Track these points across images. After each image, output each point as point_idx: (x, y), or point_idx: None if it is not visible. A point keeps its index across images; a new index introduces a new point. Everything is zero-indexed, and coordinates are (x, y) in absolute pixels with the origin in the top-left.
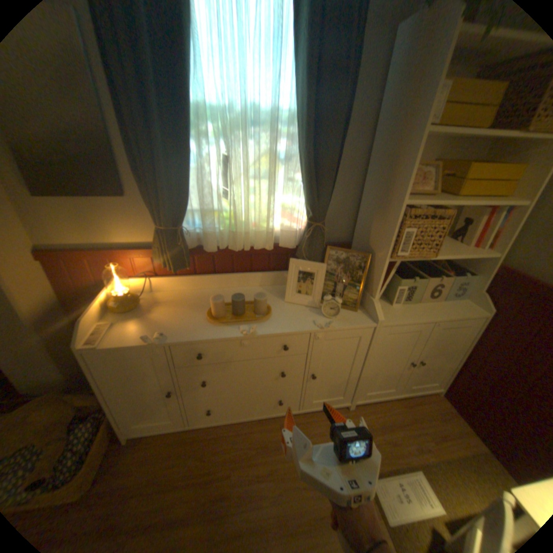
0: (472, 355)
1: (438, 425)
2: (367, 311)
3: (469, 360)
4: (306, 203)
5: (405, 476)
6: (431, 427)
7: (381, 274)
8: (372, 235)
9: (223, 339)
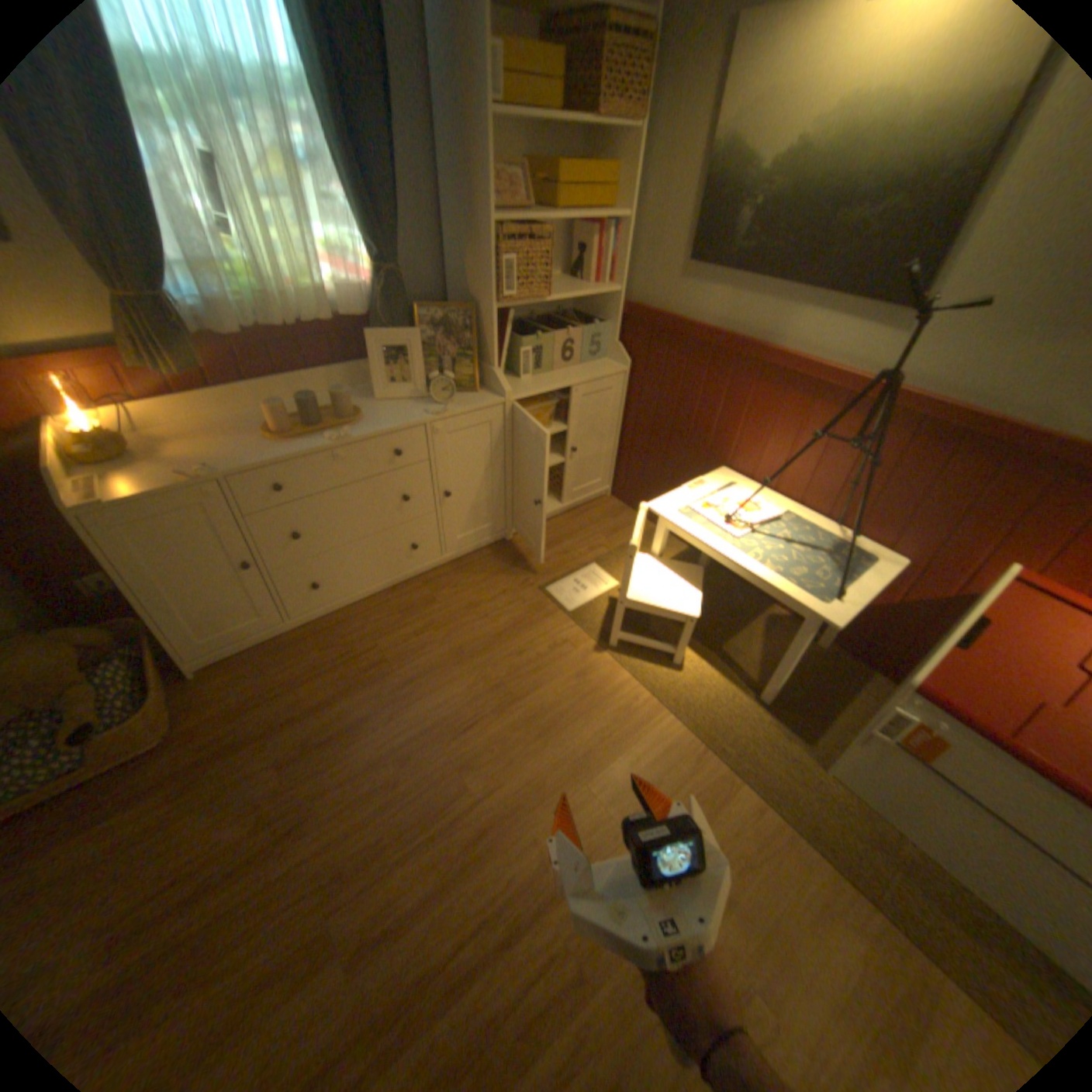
0: (622, 428)
1: (605, 523)
2: (489, 390)
3: (621, 437)
4: (363, 235)
5: (577, 573)
6: (599, 526)
7: (492, 330)
8: (469, 280)
9: (306, 455)
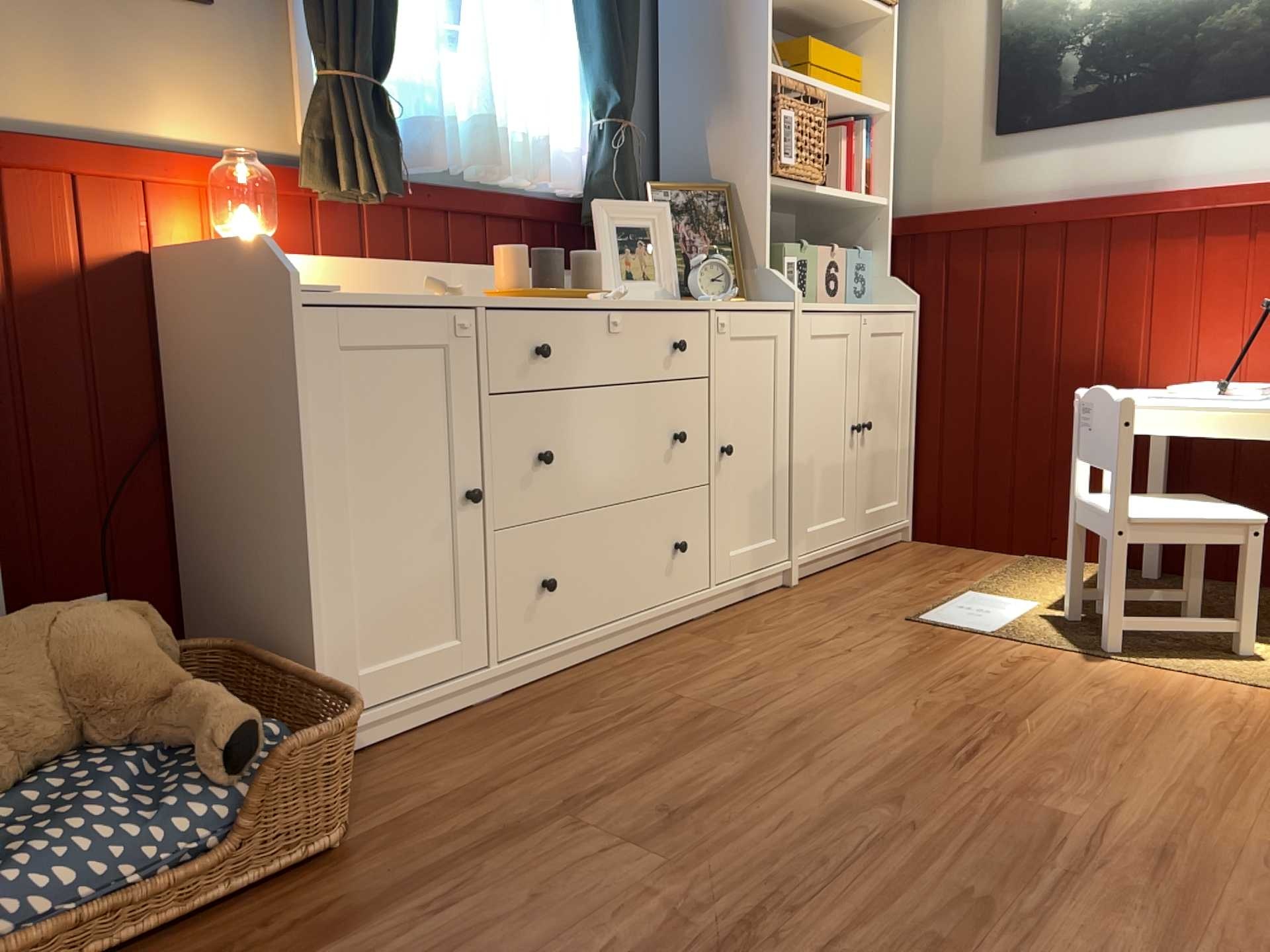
0: (919, 404)
1: (937, 559)
2: (757, 301)
3: (919, 420)
4: (599, 81)
5: (954, 600)
6: (930, 563)
7: (762, 210)
8: (714, 158)
9: (576, 308)
